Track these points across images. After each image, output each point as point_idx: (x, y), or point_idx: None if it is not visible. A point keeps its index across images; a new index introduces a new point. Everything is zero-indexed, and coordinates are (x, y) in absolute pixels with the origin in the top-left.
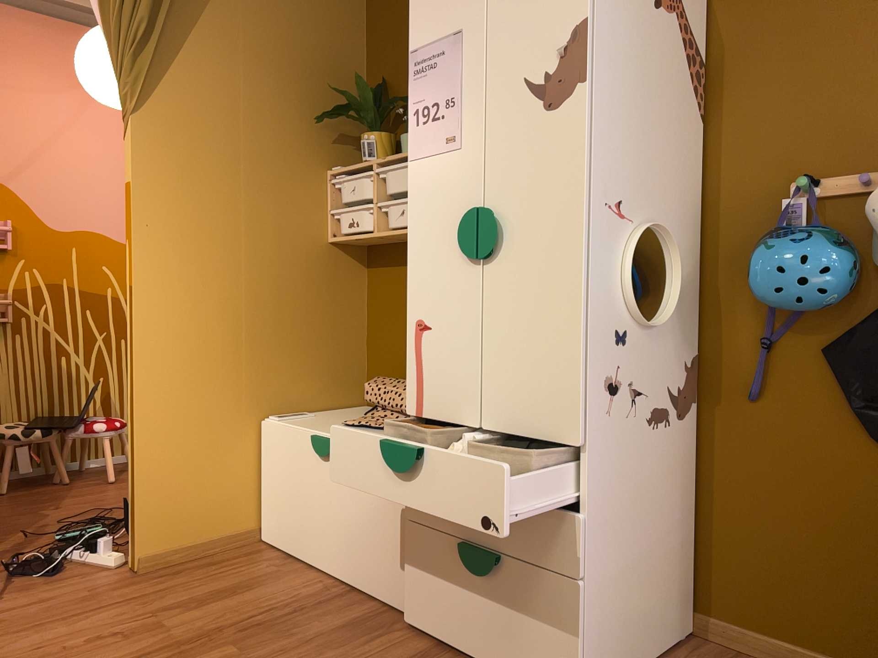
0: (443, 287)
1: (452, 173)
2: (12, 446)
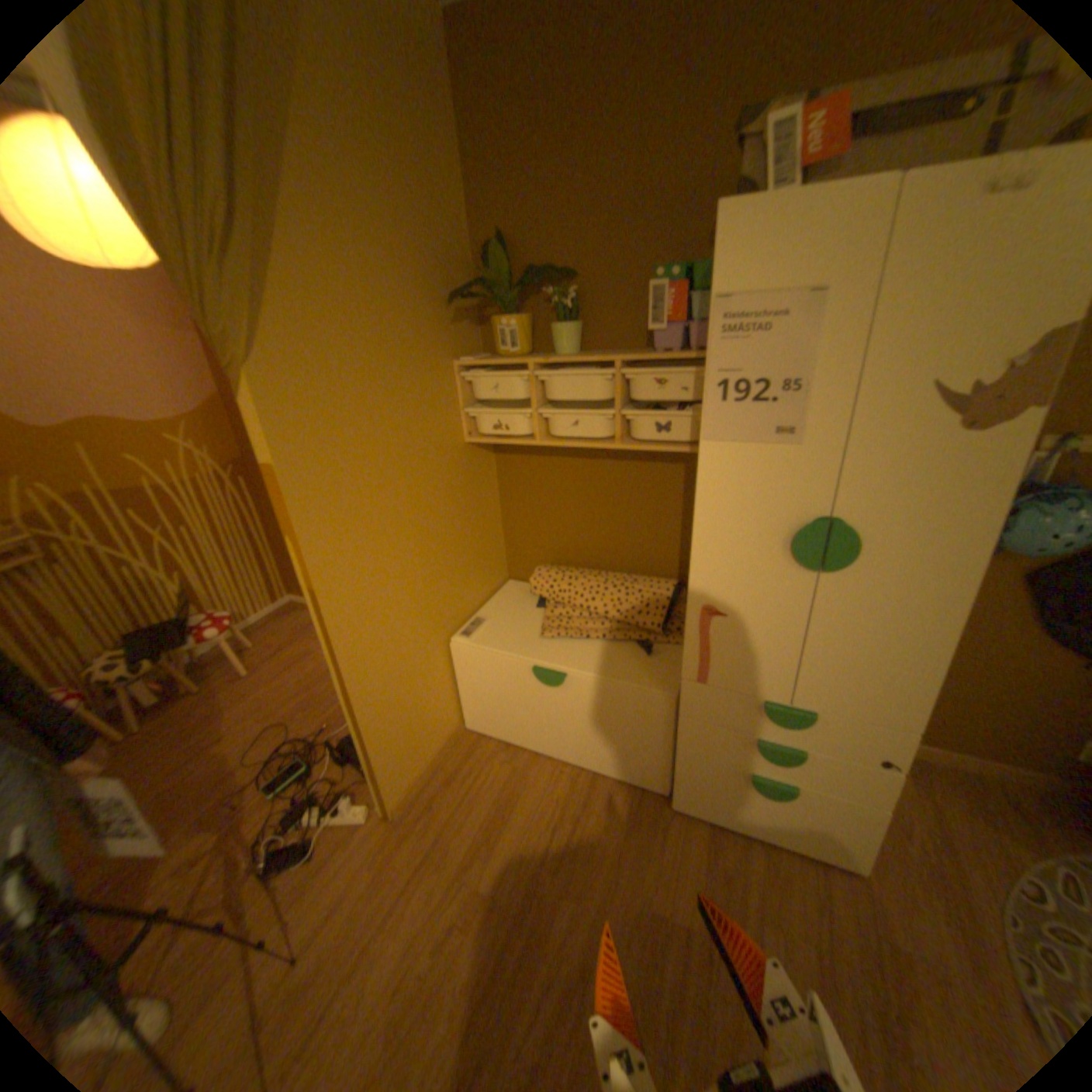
0: (750, 584)
1: (781, 471)
2: (122, 688)
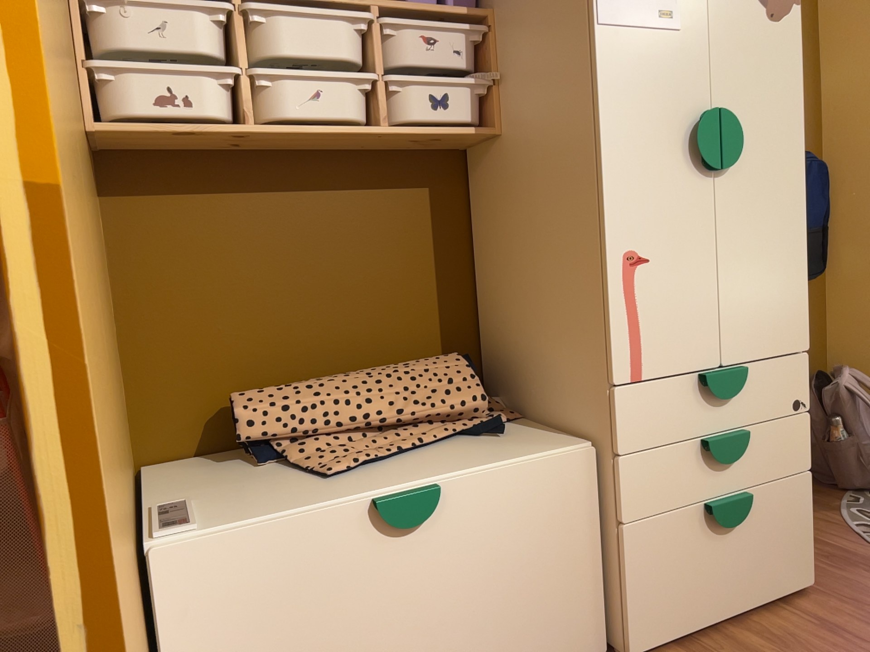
0: (664, 206)
1: (669, 60)
2: None
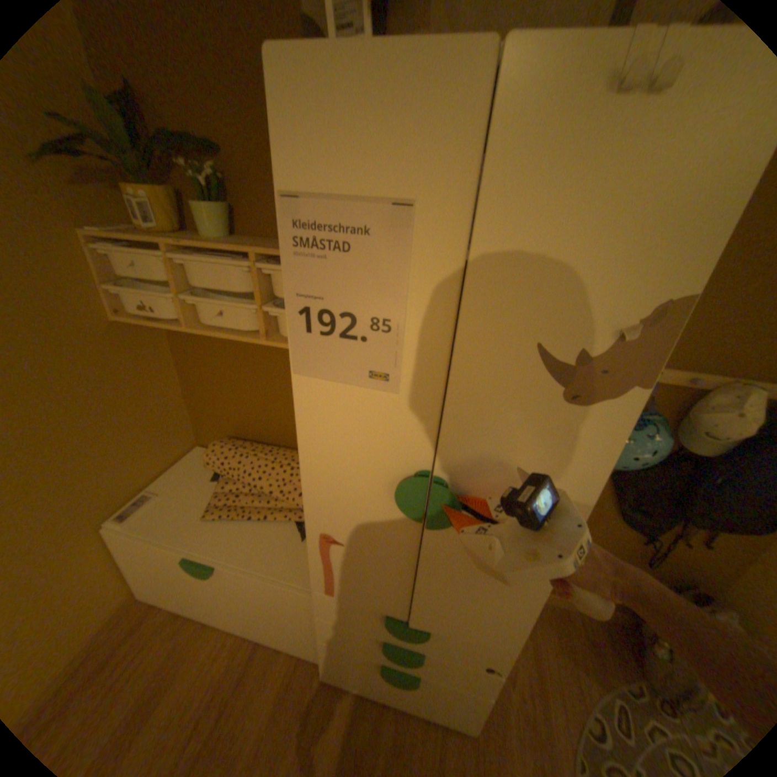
0: (362, 521)
1: (381, 419)
2: None
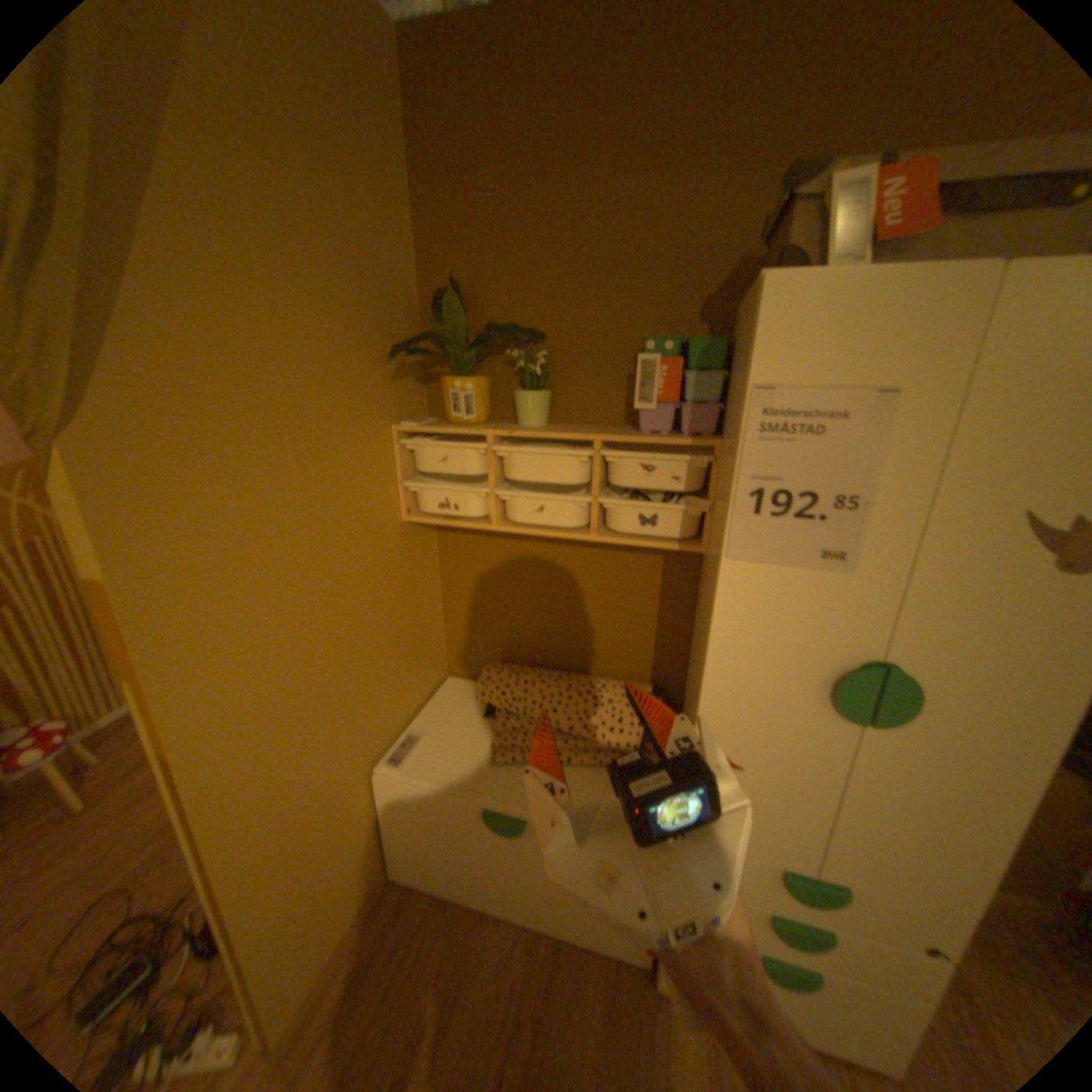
0: (776, 733)
1: (826, 602)
2: None
